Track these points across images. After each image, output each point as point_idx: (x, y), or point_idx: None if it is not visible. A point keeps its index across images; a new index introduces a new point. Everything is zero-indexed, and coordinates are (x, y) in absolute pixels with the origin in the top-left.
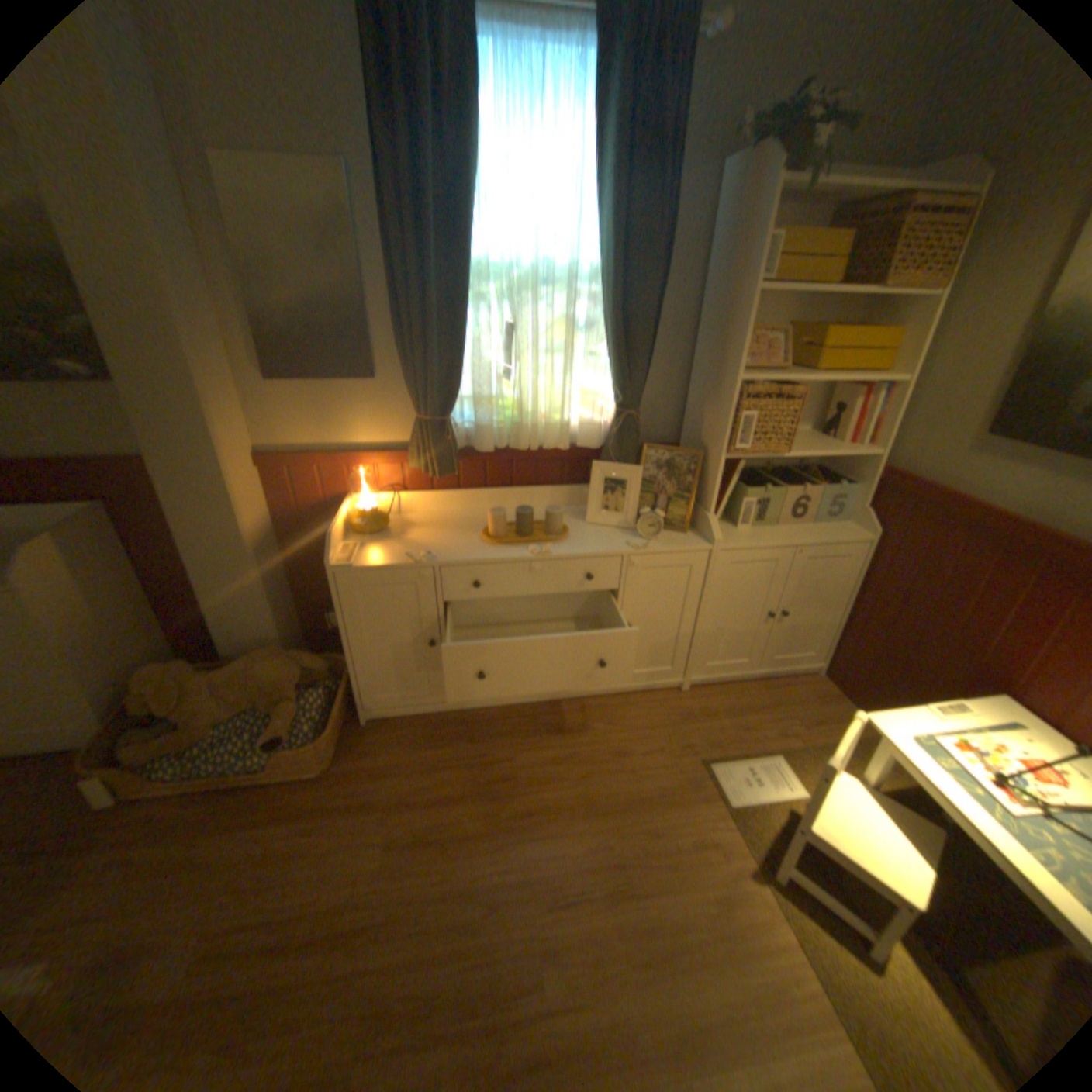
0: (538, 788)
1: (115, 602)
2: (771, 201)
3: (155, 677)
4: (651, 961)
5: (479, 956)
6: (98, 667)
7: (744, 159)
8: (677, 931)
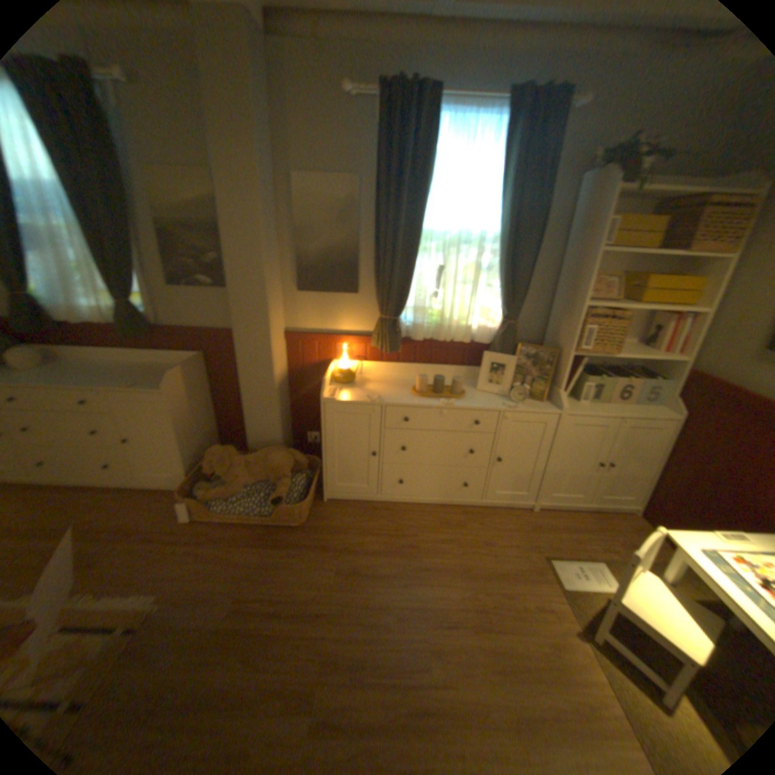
0: (432, 557)
1: (199, 410)
2: (612, 200)
3: (217, 454)
4: (503, 673)
5: (391, 647)
6: (187, 445)
7: (595, 174)
8: (521, 658)
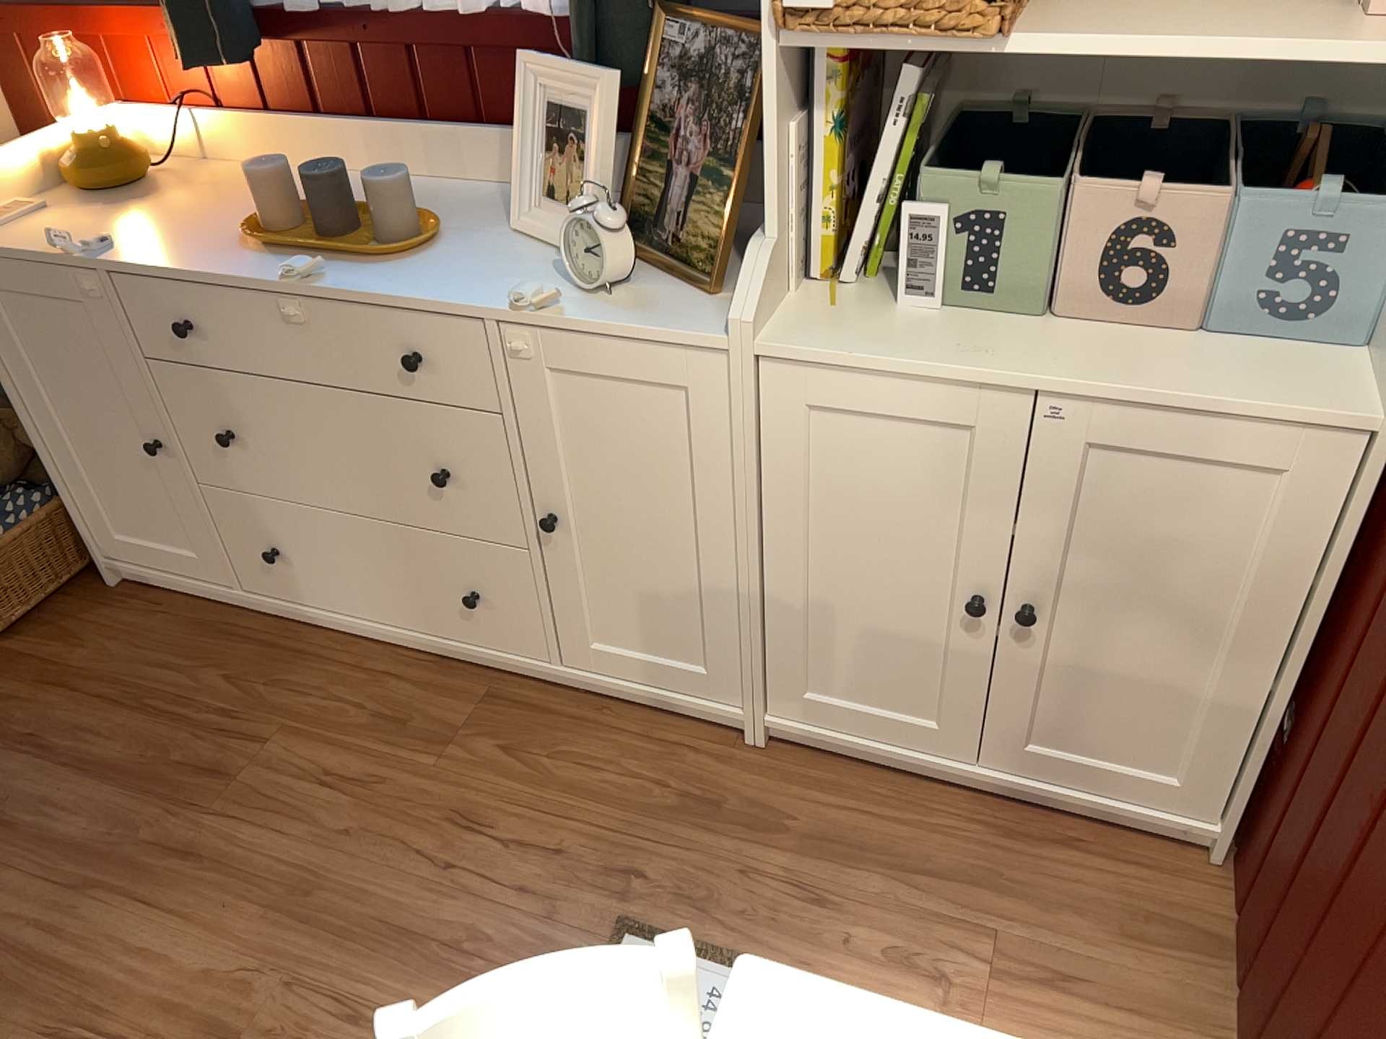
0: (253, 815)
1: None
2: None
3: None
4: None
5: None
6: None
7: None
8: None
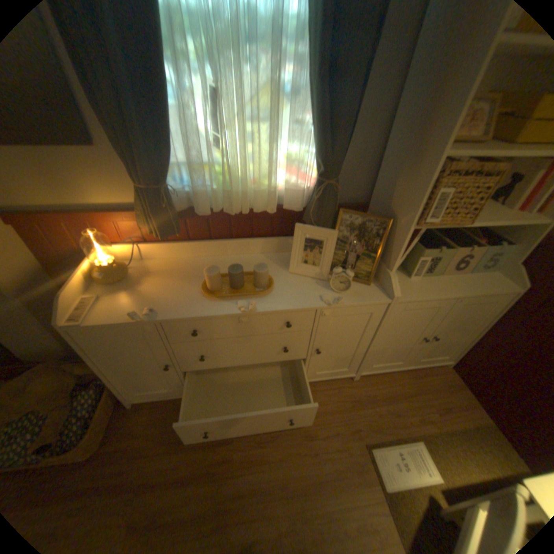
0: (247, 471)
1: None
2: None
3: None
4: None
5: None
6: None
7: None
8: None
